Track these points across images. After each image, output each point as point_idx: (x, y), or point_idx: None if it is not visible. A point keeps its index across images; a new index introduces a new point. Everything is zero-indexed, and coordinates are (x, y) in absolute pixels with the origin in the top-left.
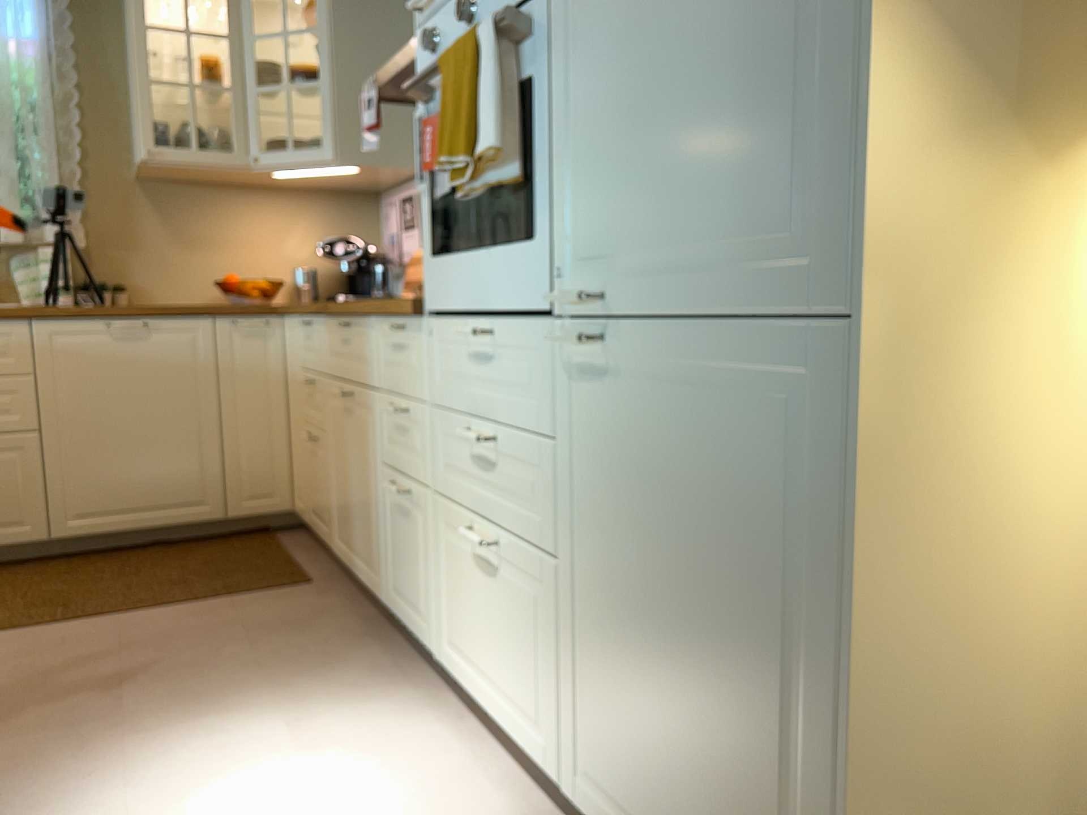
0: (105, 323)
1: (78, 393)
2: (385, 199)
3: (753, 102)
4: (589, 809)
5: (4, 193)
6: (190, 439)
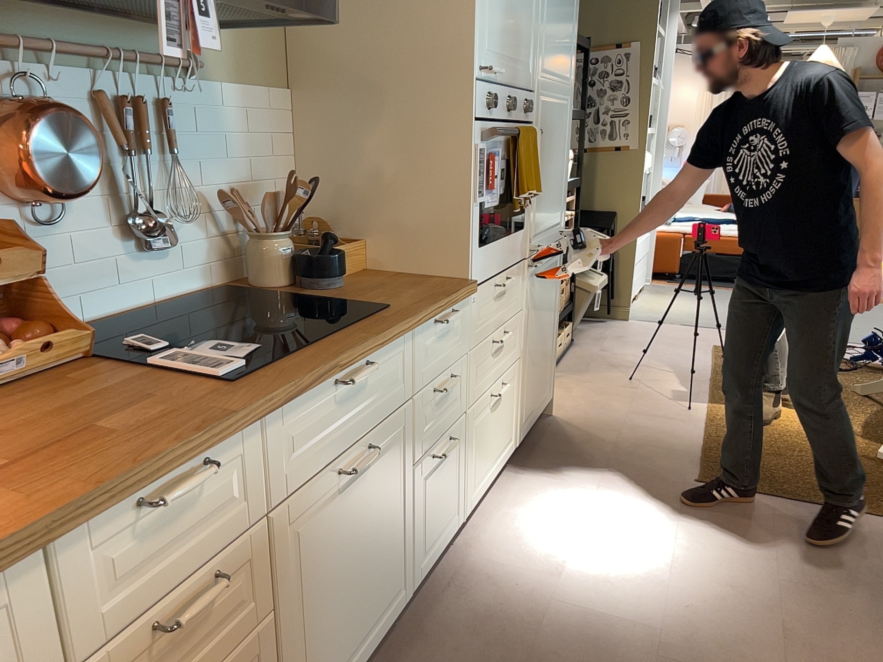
0: None
1: None
2: None
3: (558, 189)
4: (523, 433)
5: None
6: None
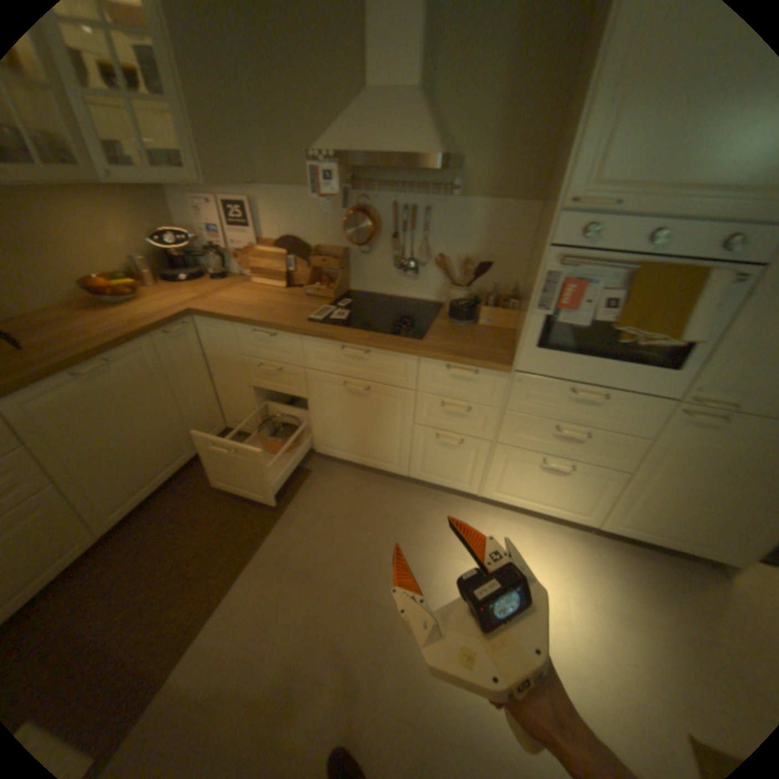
0: (68, 373)
1: (70, 438)
2: (172, 189)
3: None
4: (617, 531)
5: None
6: (162, 423)
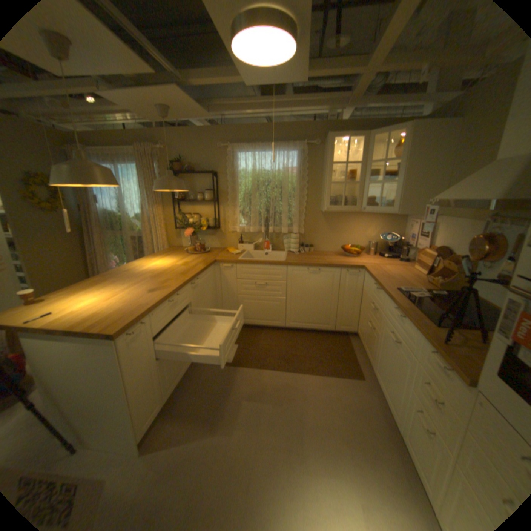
0: (307, 268)
1: (297, 288)
2: (411, 216)
3: None
4: None
5: (284, 219)
6: (327, 305)
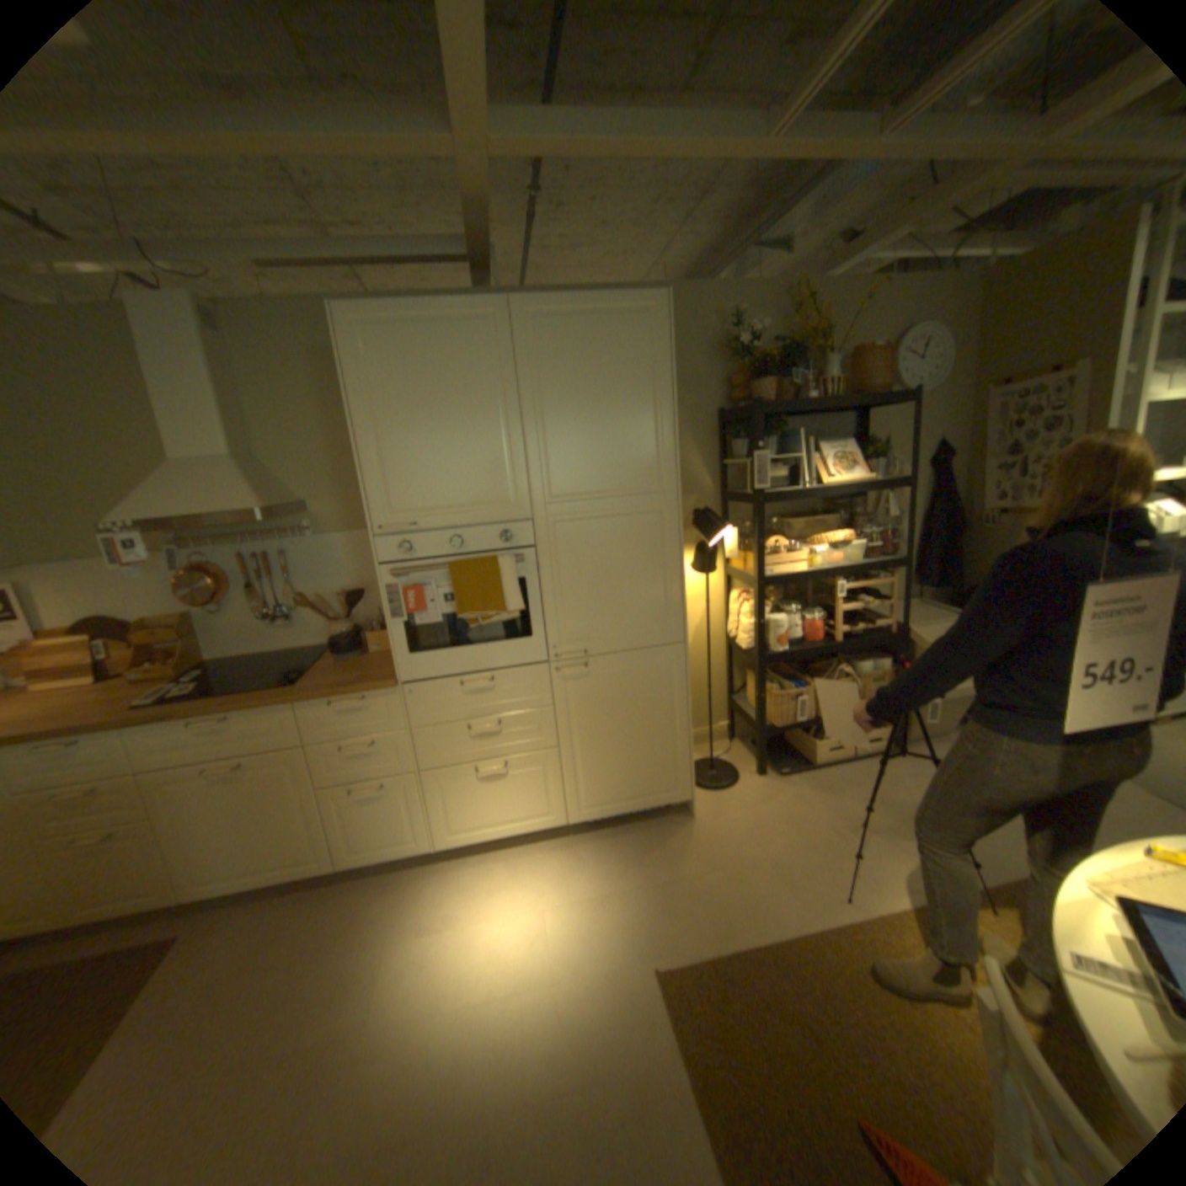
0: None
1: None
2: None
3: (642, 597)
4: (581, 817)
5: None
6: None
